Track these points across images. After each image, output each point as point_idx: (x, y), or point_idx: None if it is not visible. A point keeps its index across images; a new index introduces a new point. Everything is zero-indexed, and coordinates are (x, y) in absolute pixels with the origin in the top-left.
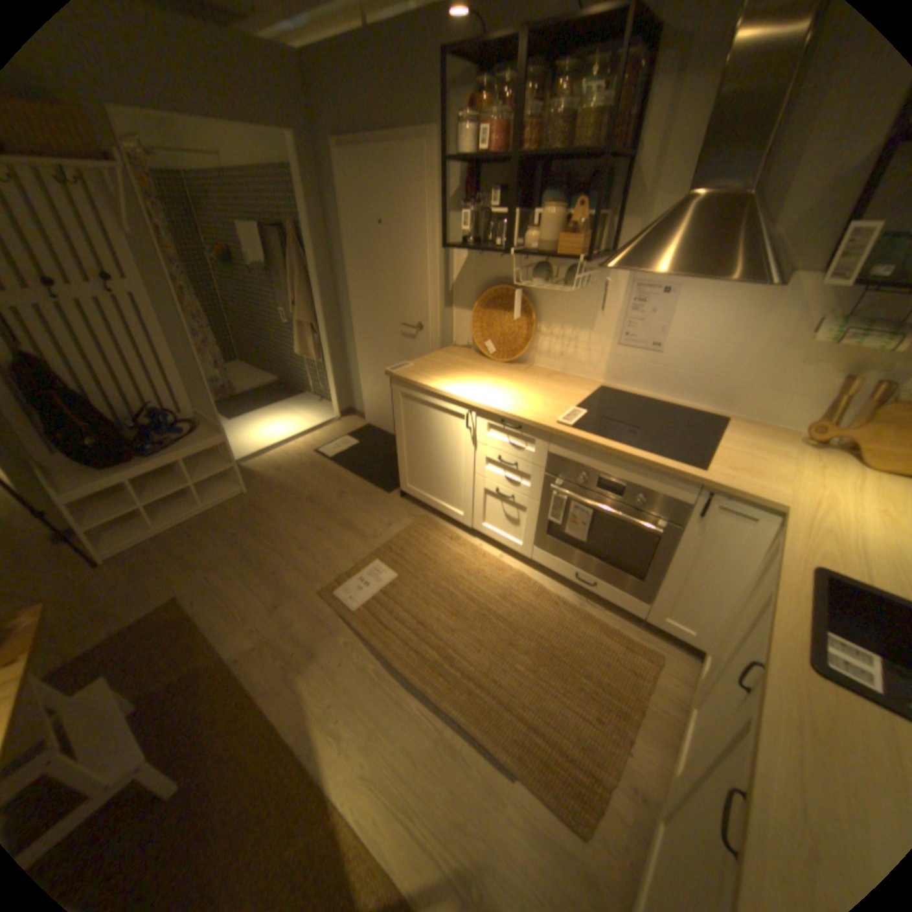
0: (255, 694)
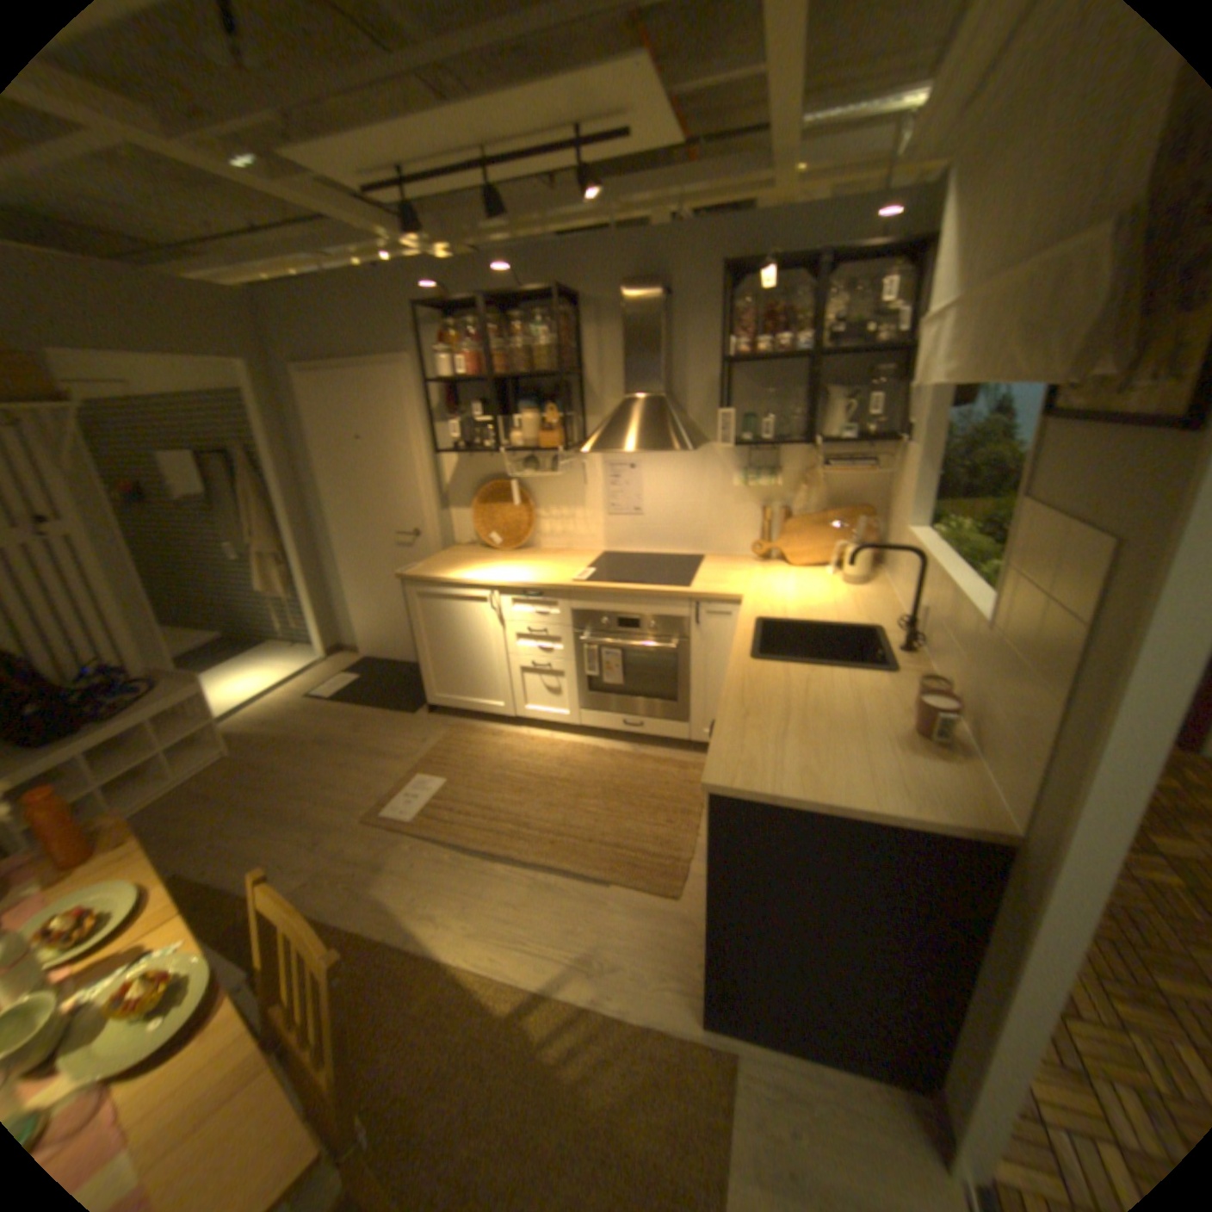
0: (321, 920)
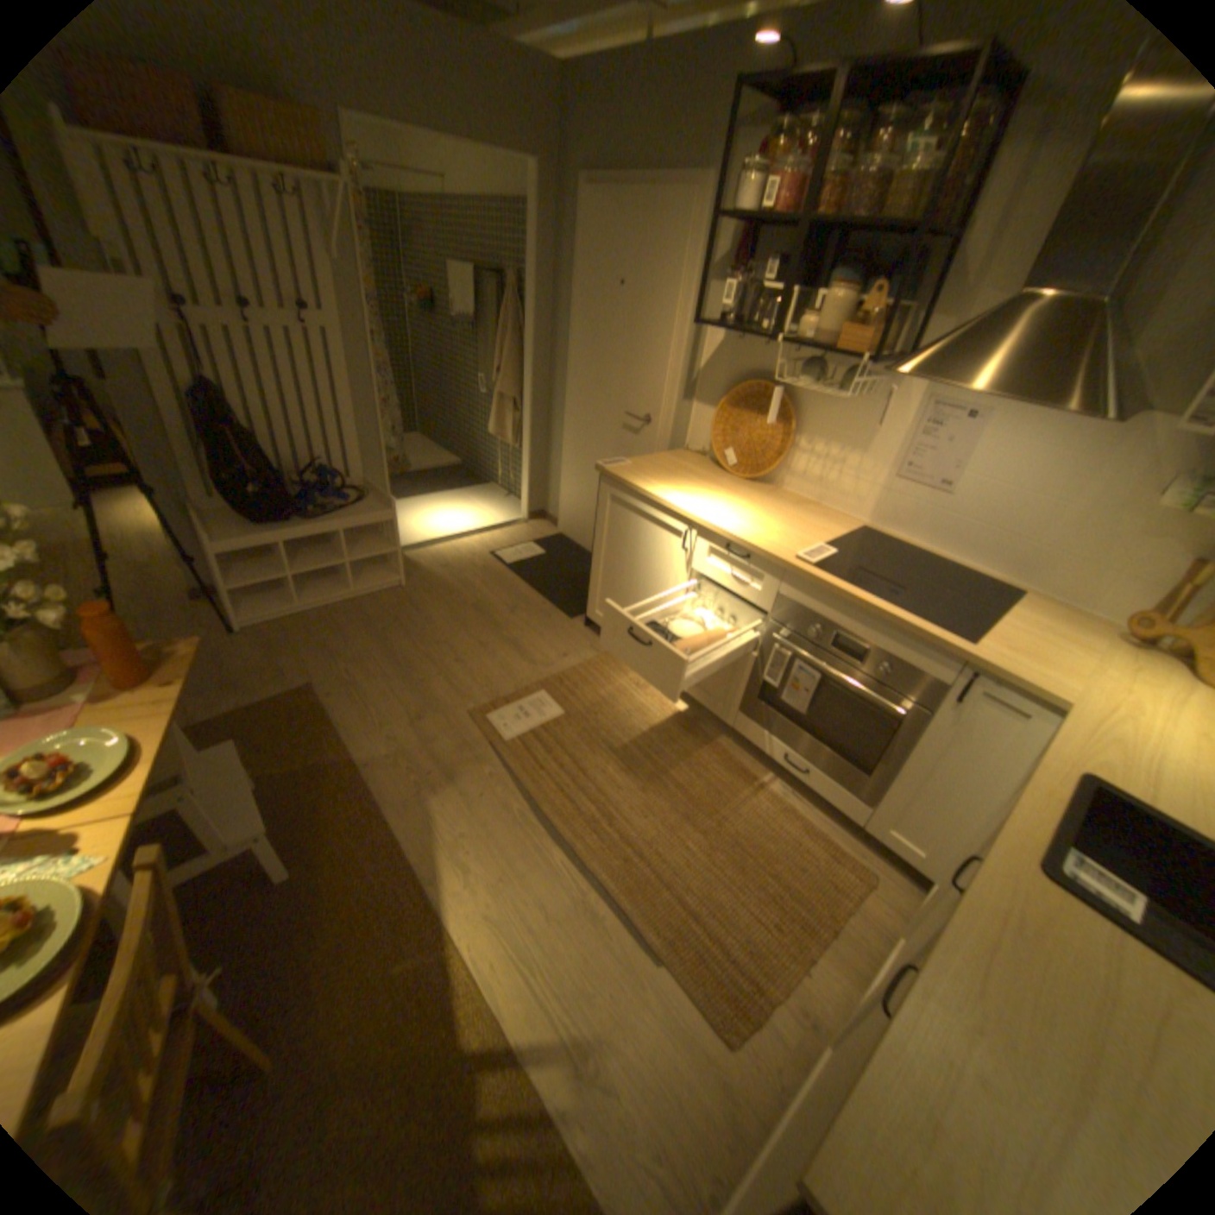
0: (382, 805)
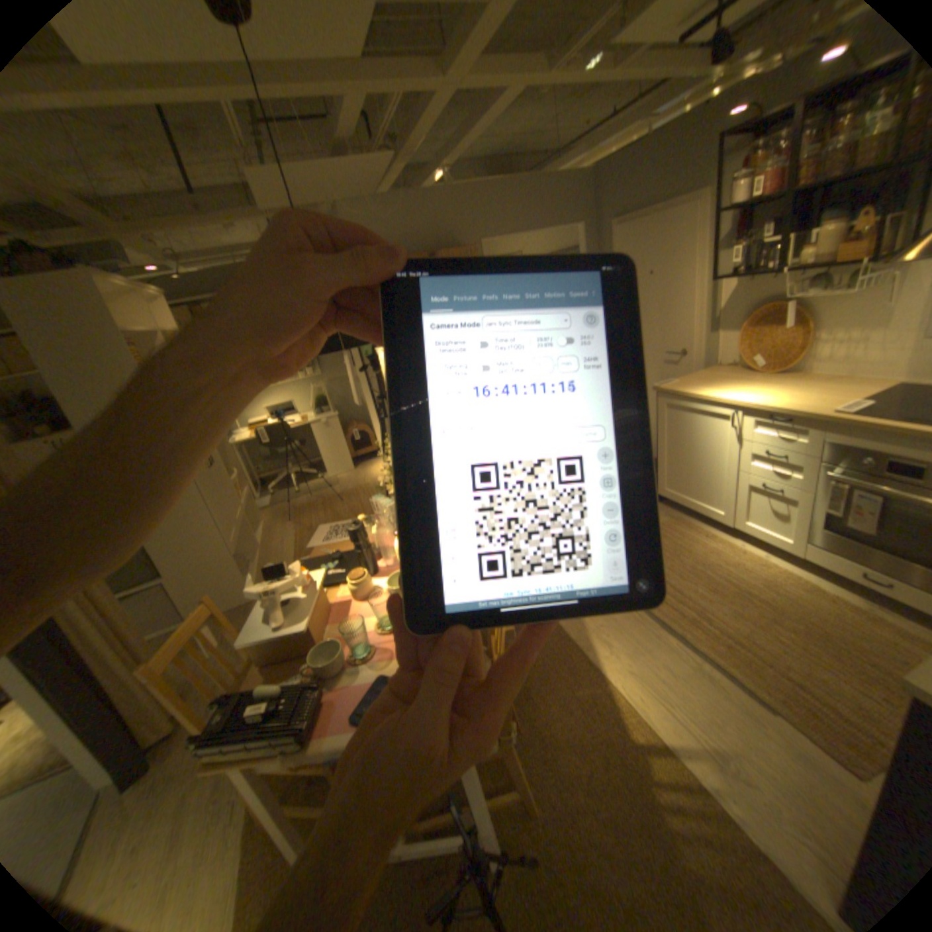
0: None
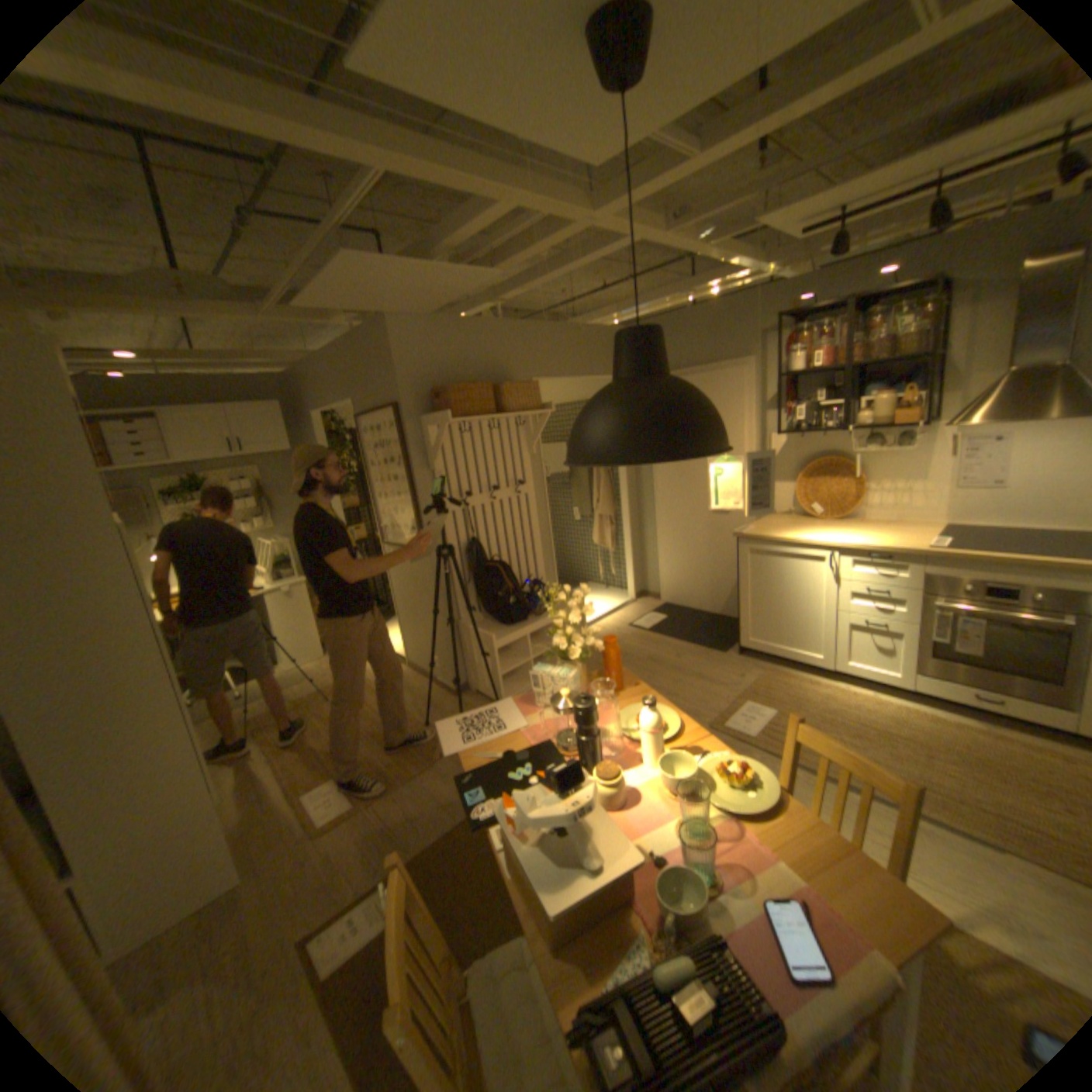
0: None
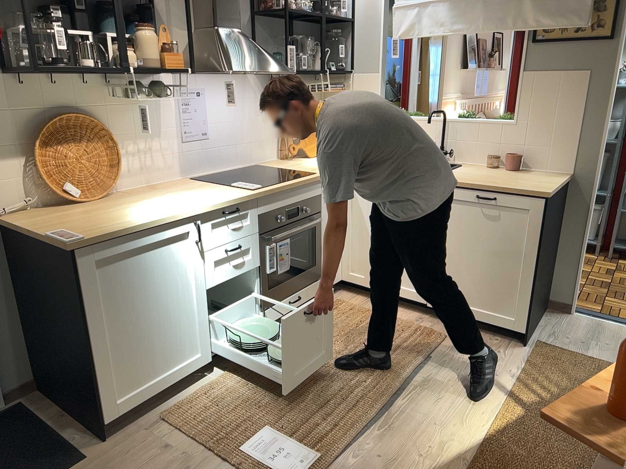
0: None
